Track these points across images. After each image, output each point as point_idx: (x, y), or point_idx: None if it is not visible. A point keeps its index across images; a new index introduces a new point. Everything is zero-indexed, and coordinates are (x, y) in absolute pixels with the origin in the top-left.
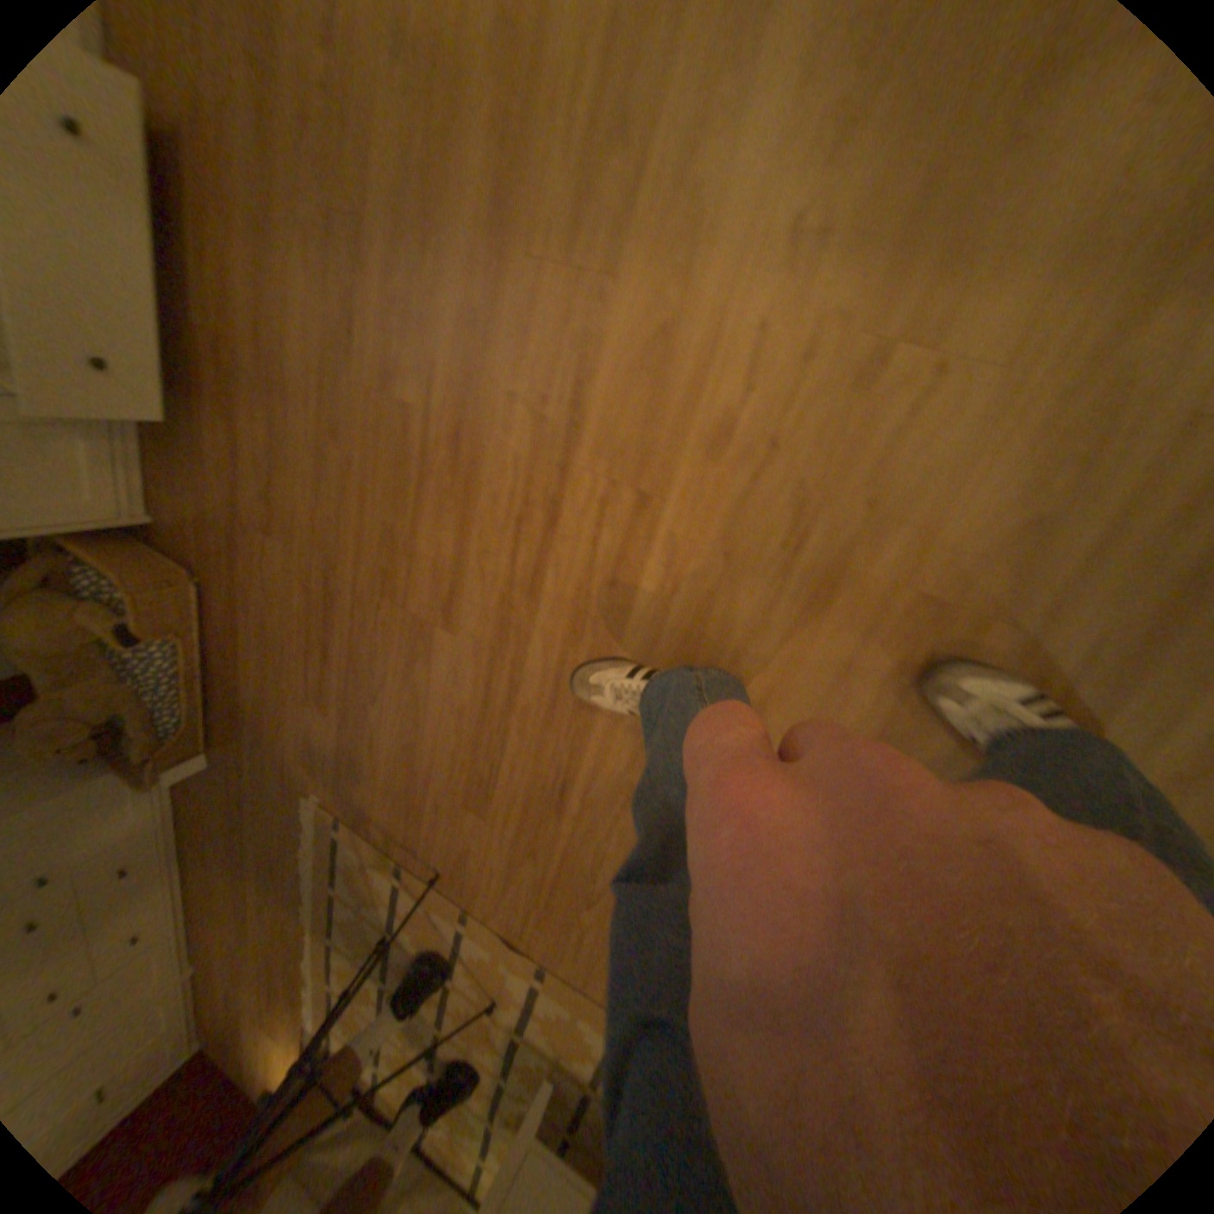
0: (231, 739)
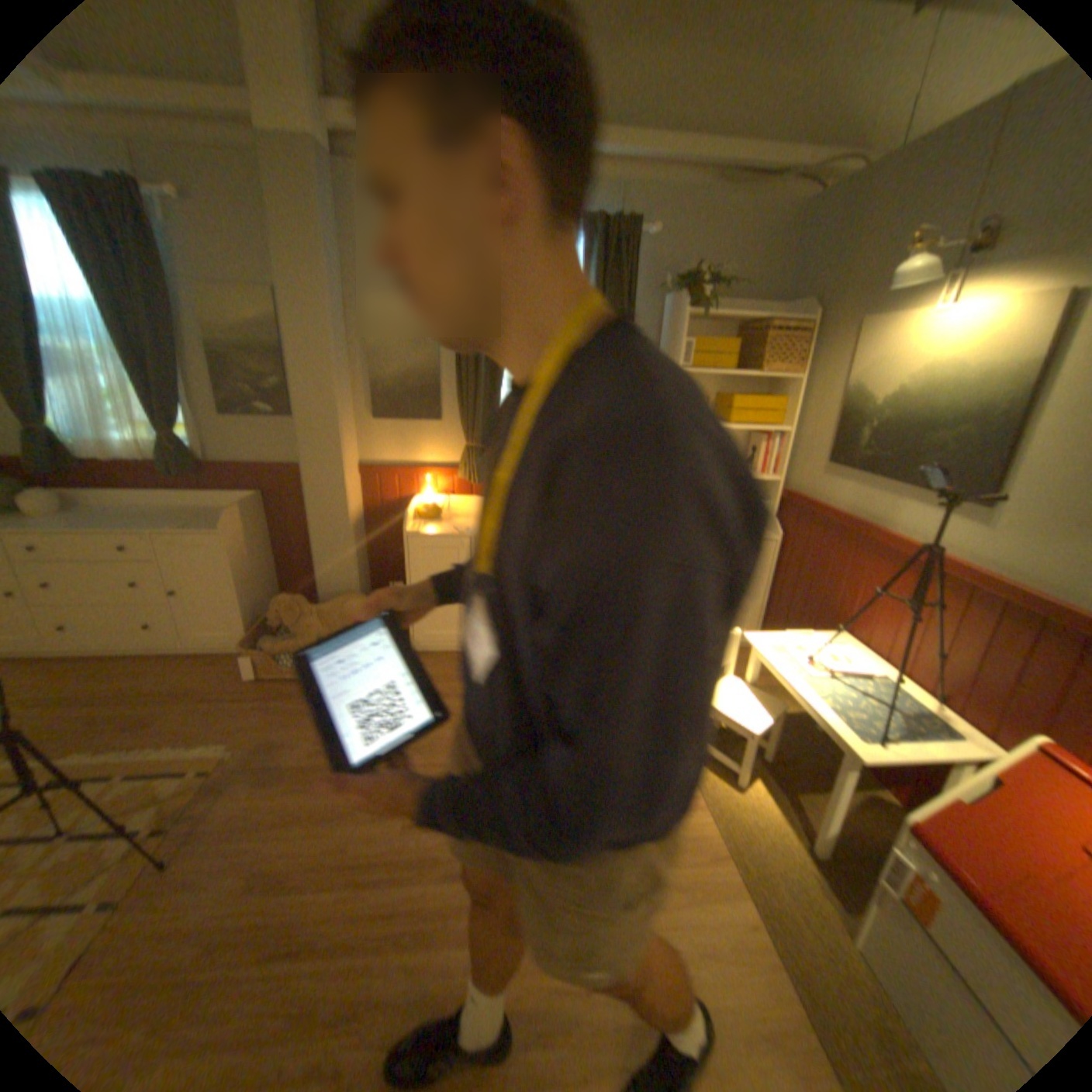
0: (268, 703)
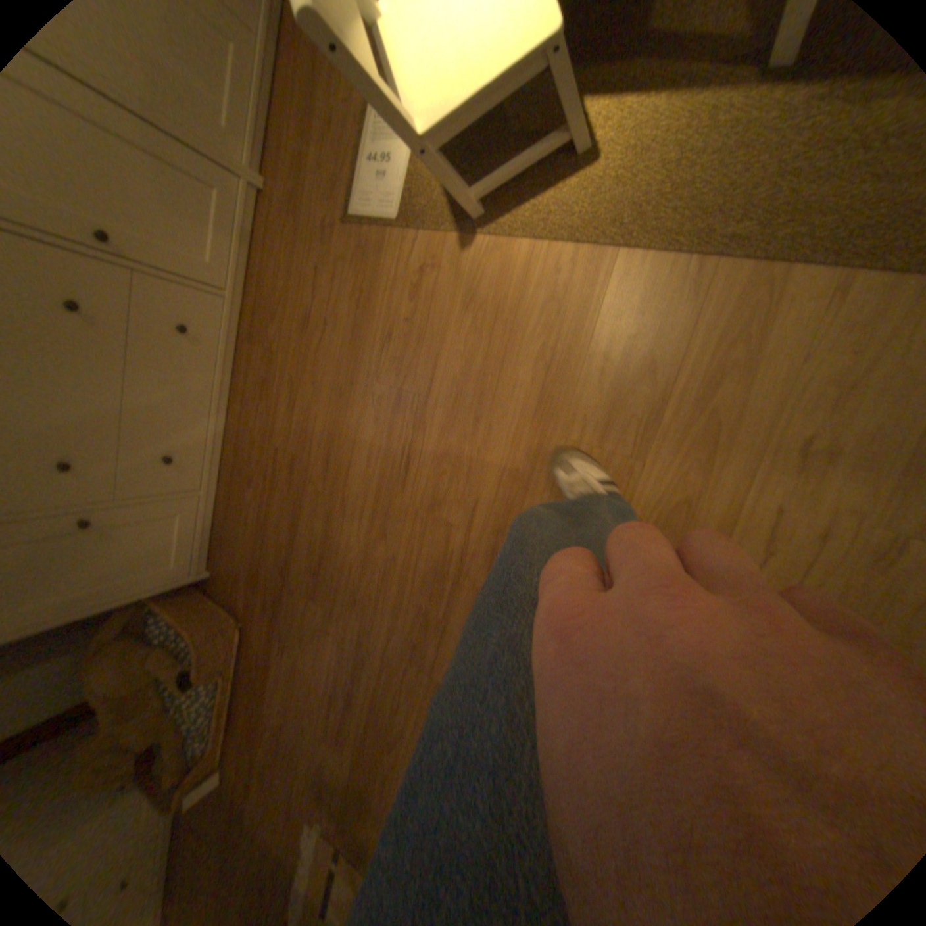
0: (246, 762)
